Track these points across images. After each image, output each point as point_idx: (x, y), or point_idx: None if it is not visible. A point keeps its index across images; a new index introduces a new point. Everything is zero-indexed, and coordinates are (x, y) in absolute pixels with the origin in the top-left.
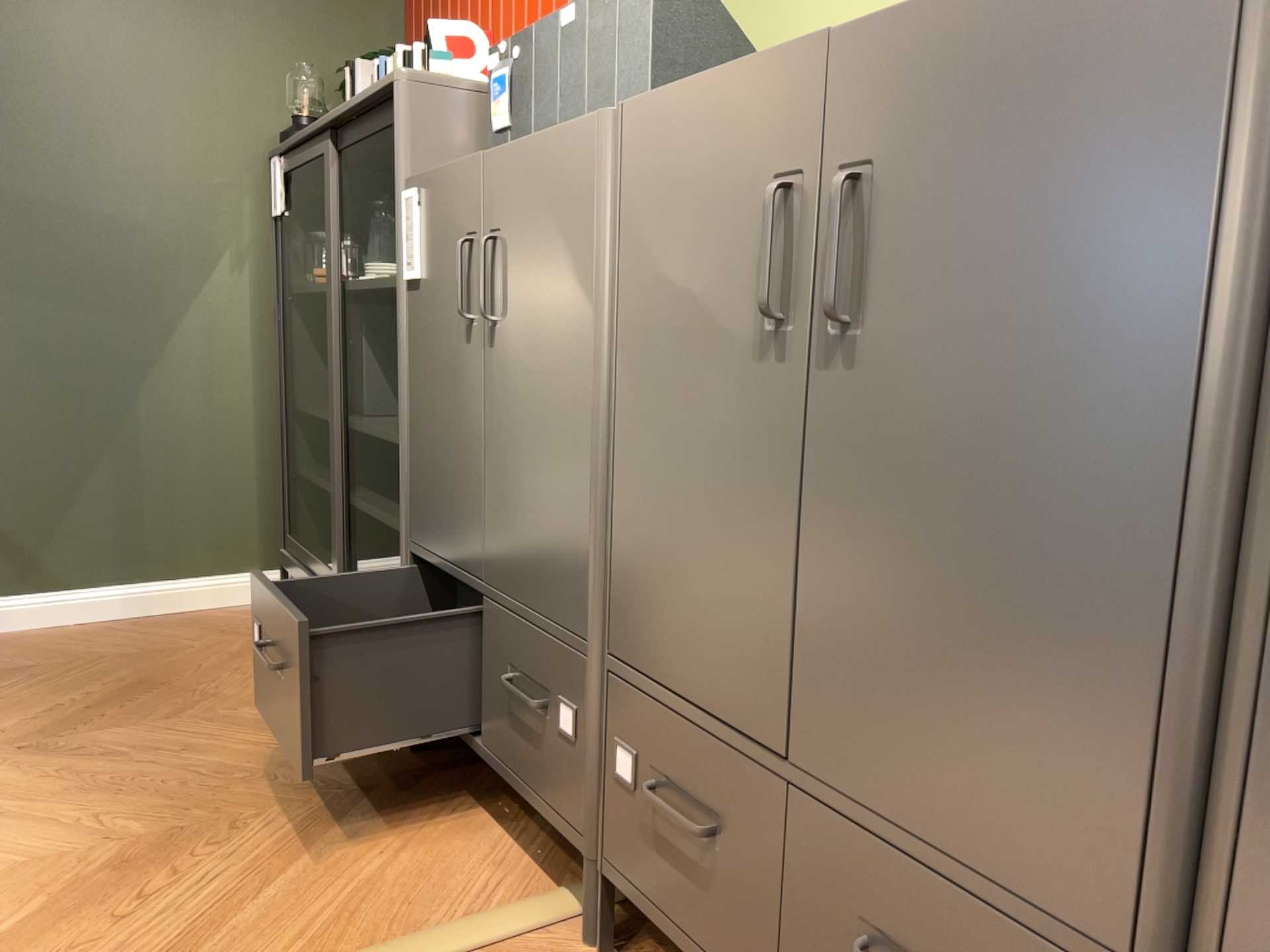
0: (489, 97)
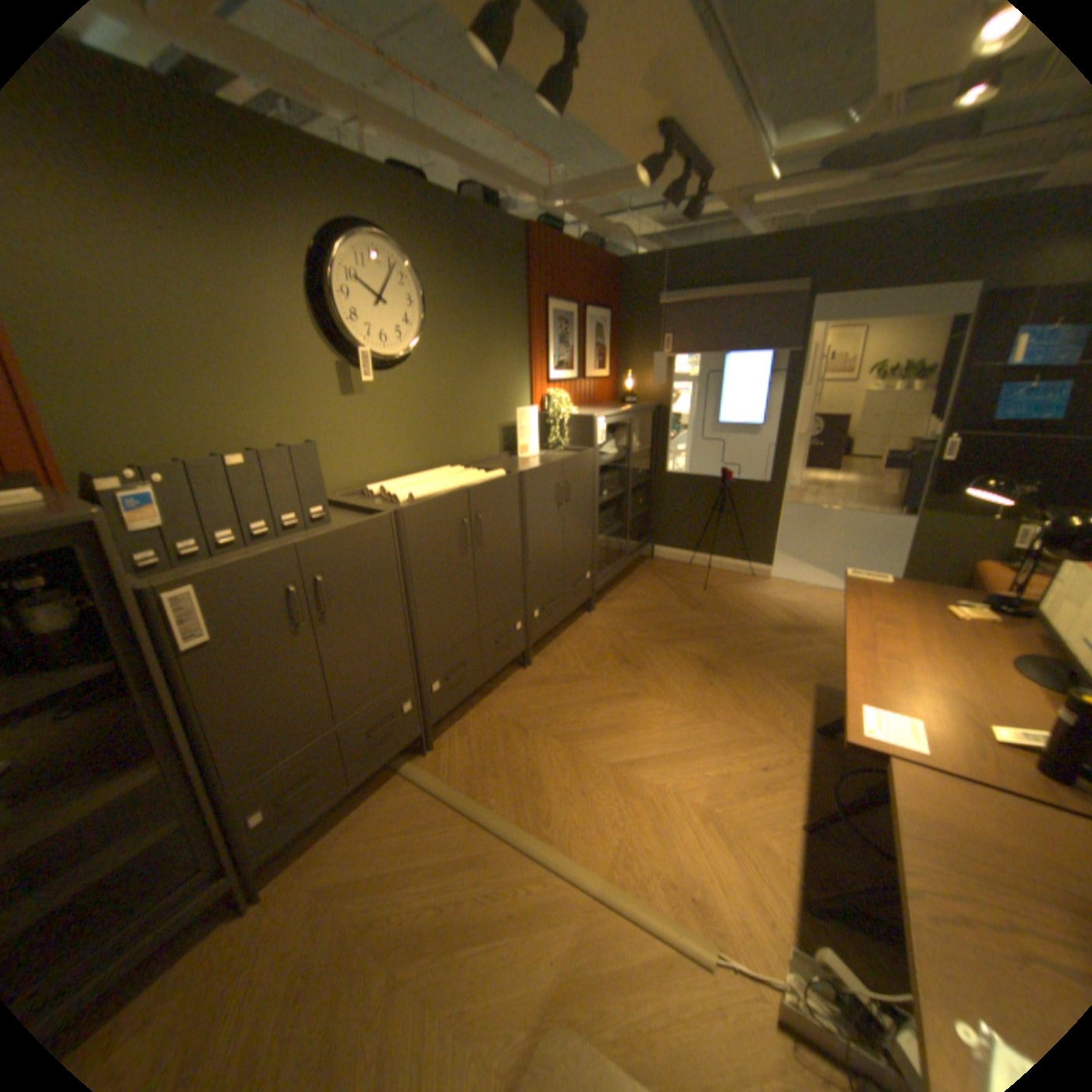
0: (110, 506)
